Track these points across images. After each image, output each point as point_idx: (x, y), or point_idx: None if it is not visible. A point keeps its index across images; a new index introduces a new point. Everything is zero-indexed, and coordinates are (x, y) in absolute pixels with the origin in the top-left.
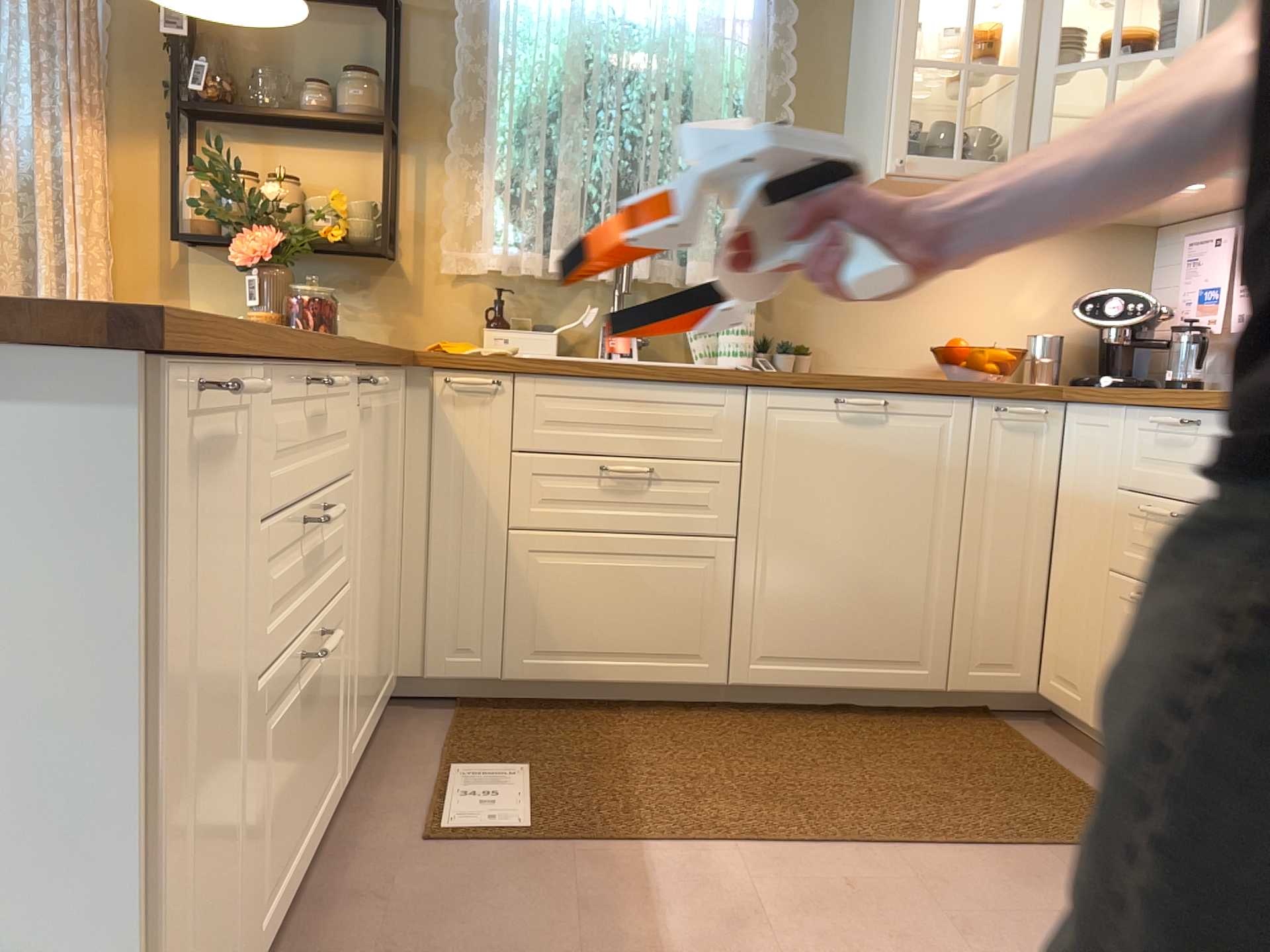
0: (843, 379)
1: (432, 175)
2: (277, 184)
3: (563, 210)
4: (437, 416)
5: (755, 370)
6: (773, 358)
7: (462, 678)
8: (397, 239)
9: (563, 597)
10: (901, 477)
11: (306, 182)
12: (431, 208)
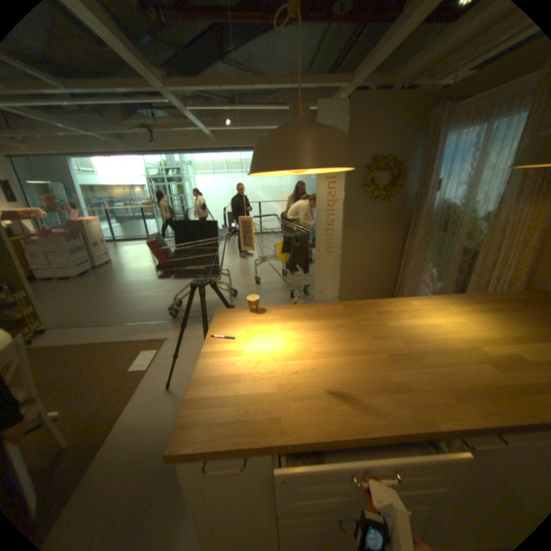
0: None
1: None
2: None
3: None
4: None
5: None
6: None
7: None
8: None
9: None
10: None
11: None
12: None
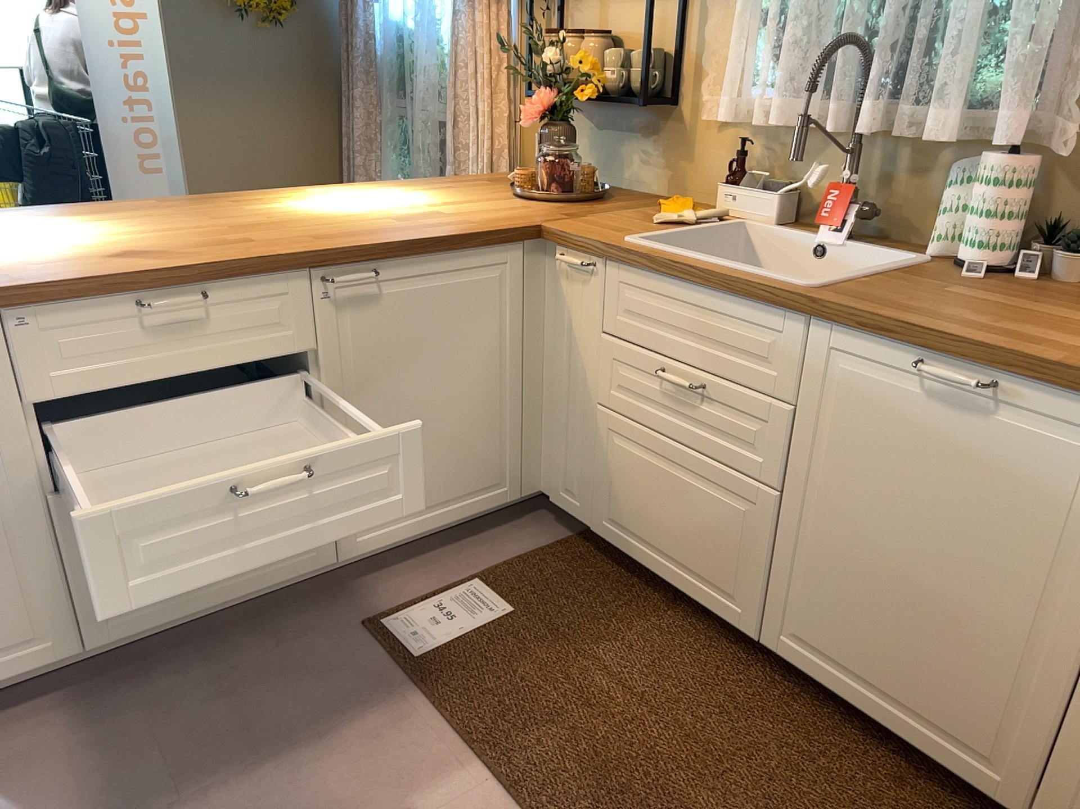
0: (924, 336)
1: (708, 13)
2: (558, 47)
3: (790, 50)
4: (558, 286)
5: (831, 295)
6: (1054, 256)
7: (570, 513)
8: (676, 85)
9: (631, 480)
10: (1001, 502)
11: (621, 33)
12: (705, 50)
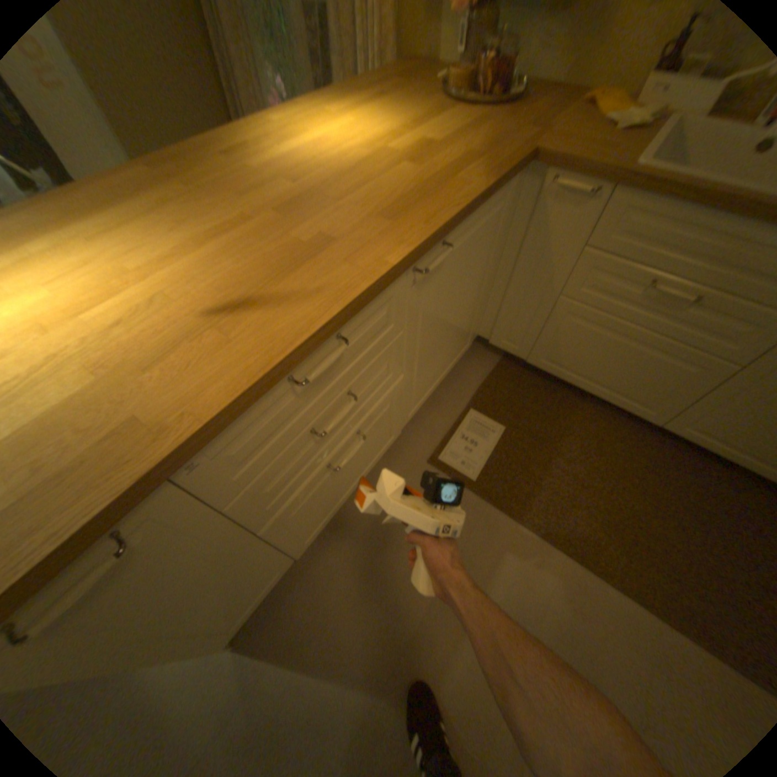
0: None
1: None
2: None
3: None
4: (542, 204)
5: None
6: None
7: (507, 350)
8: None
9: (579, 343)
10: None
11: None
12: None
